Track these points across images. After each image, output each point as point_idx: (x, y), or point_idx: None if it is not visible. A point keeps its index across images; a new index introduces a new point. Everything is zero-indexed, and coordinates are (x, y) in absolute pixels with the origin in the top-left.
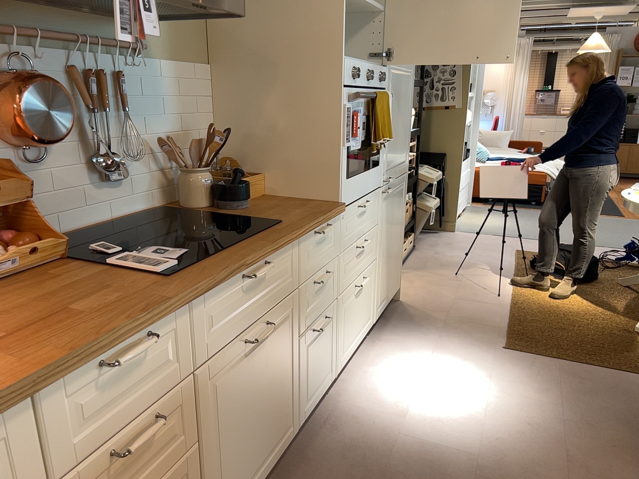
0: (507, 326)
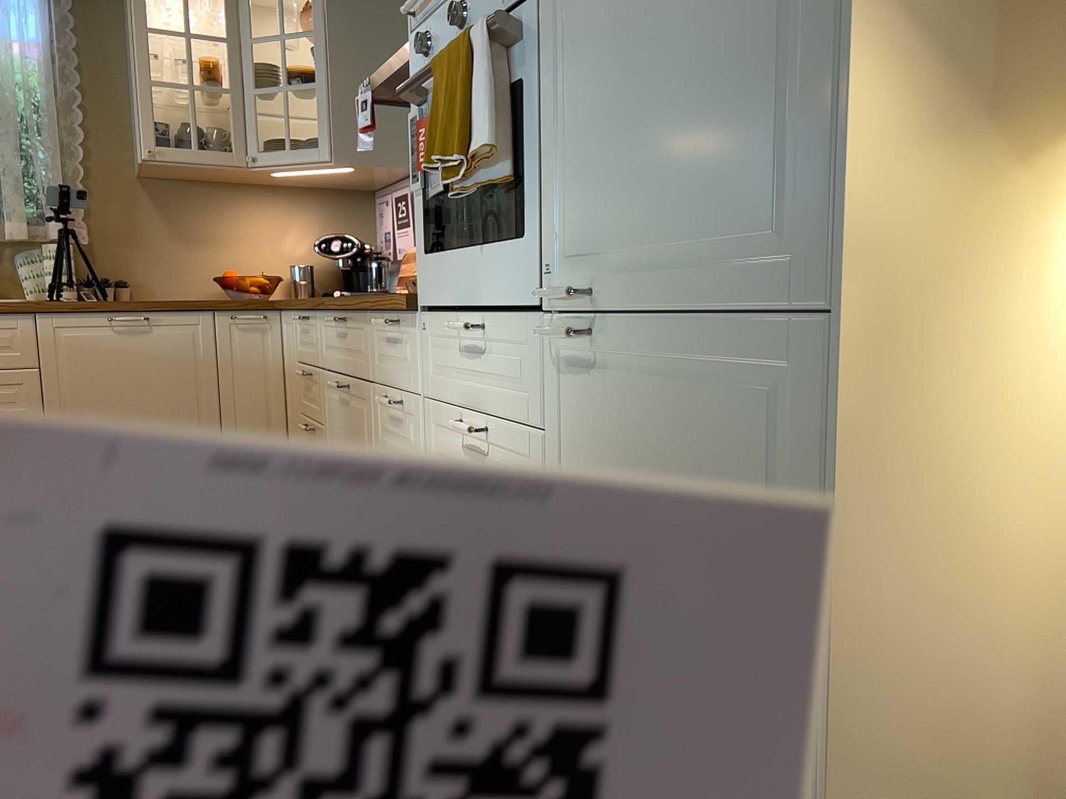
0: None
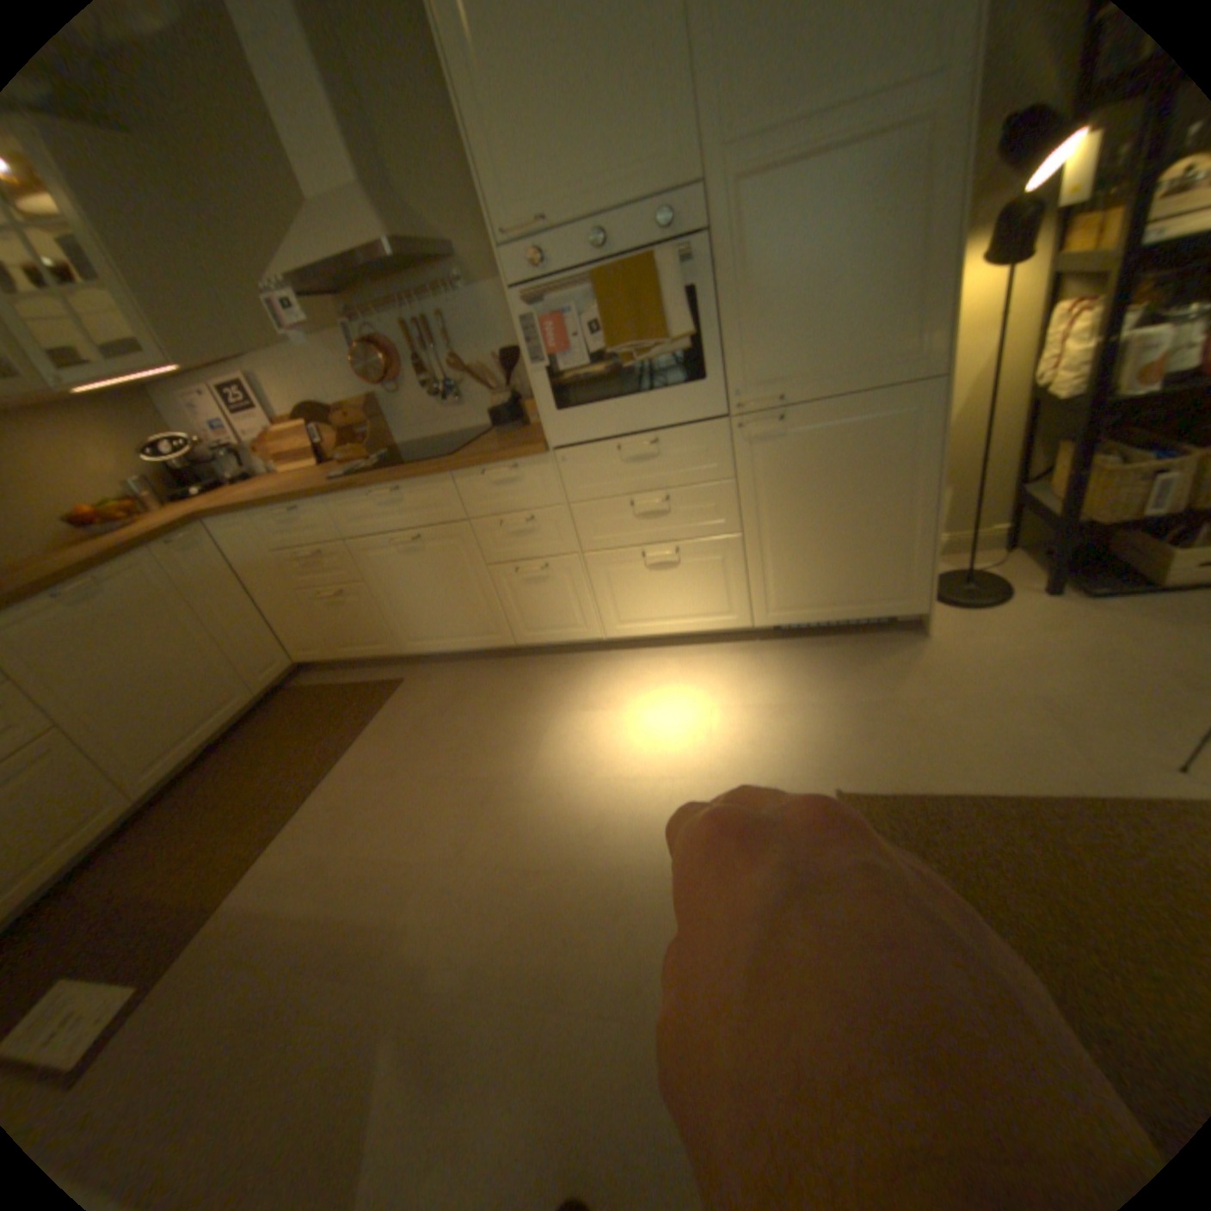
0: (966, 797)
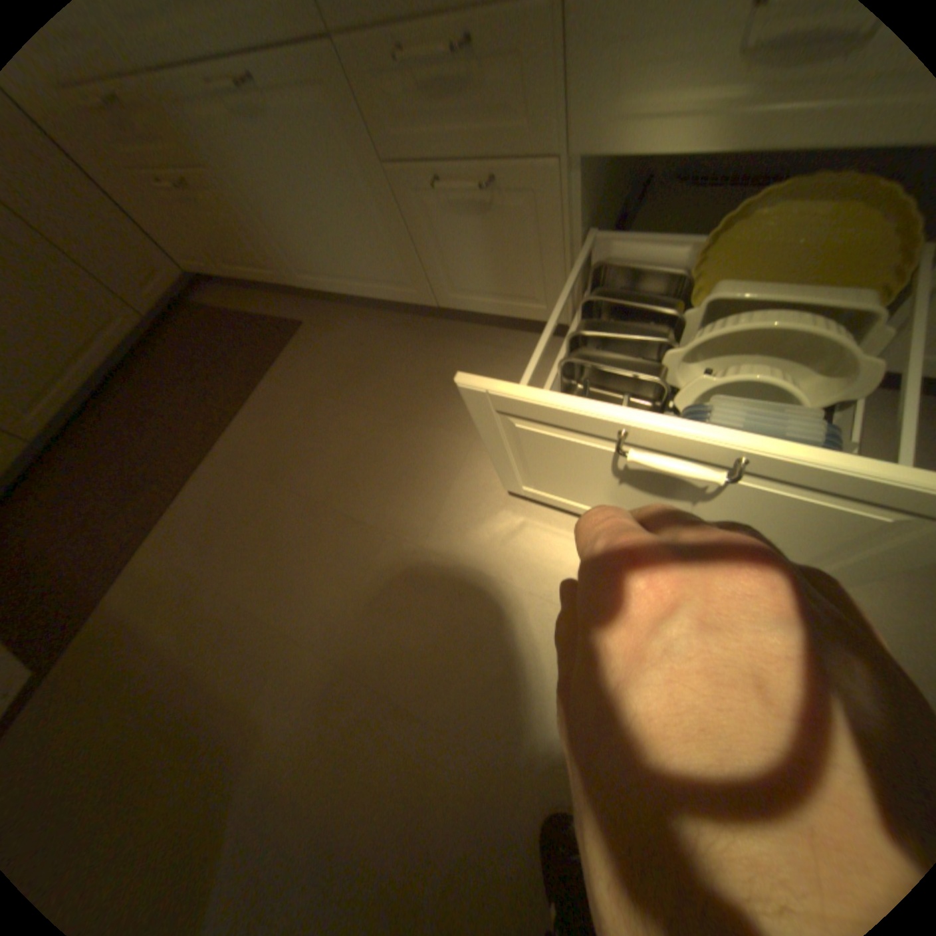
0: None
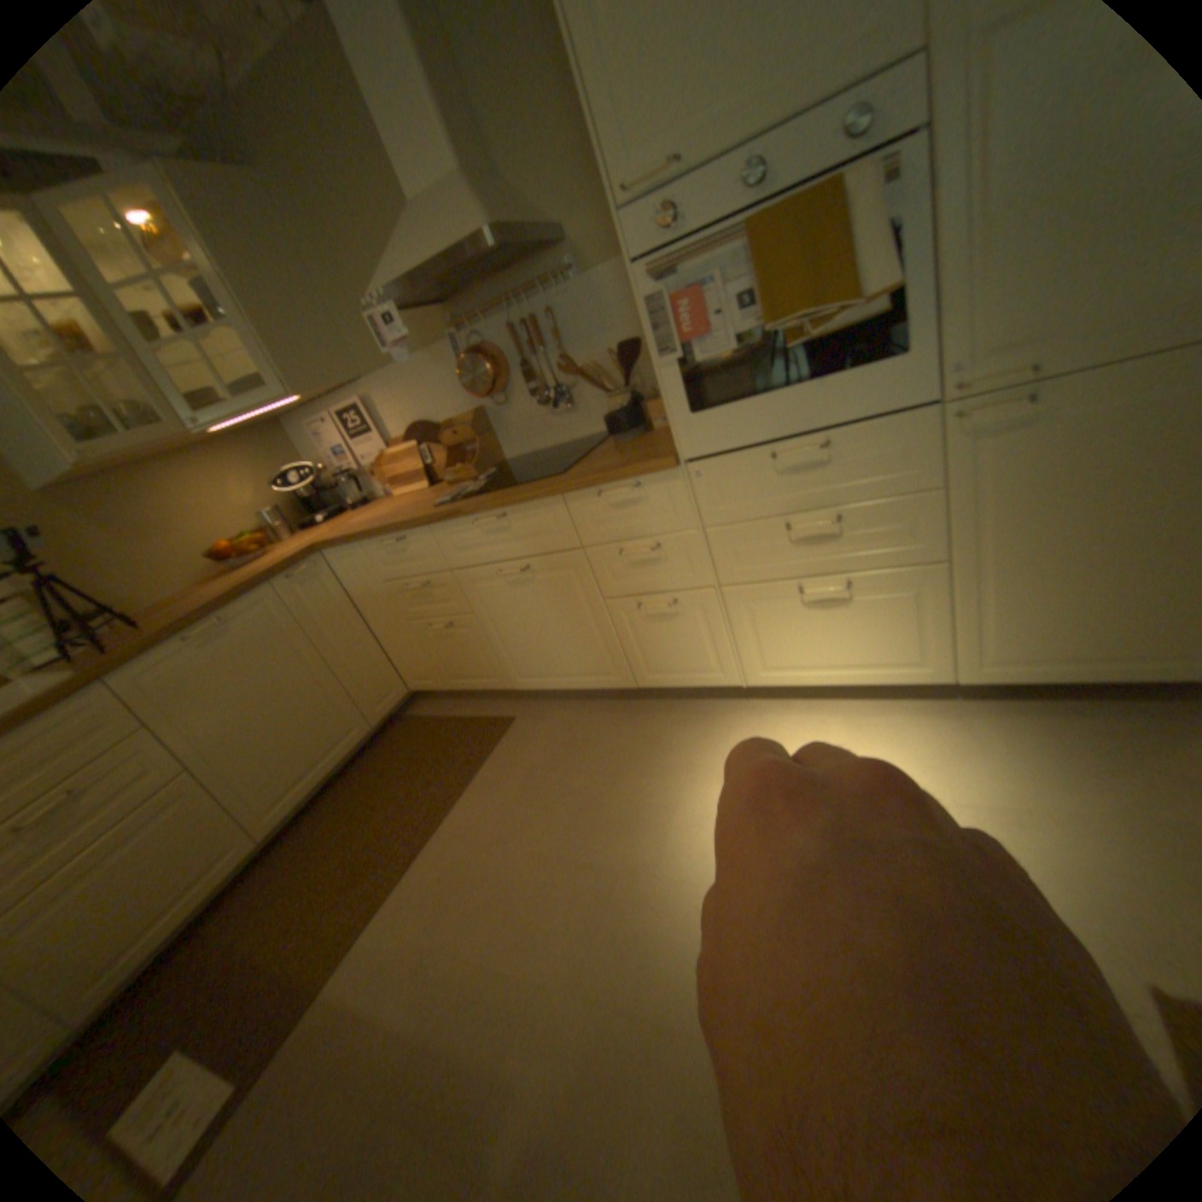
0: None
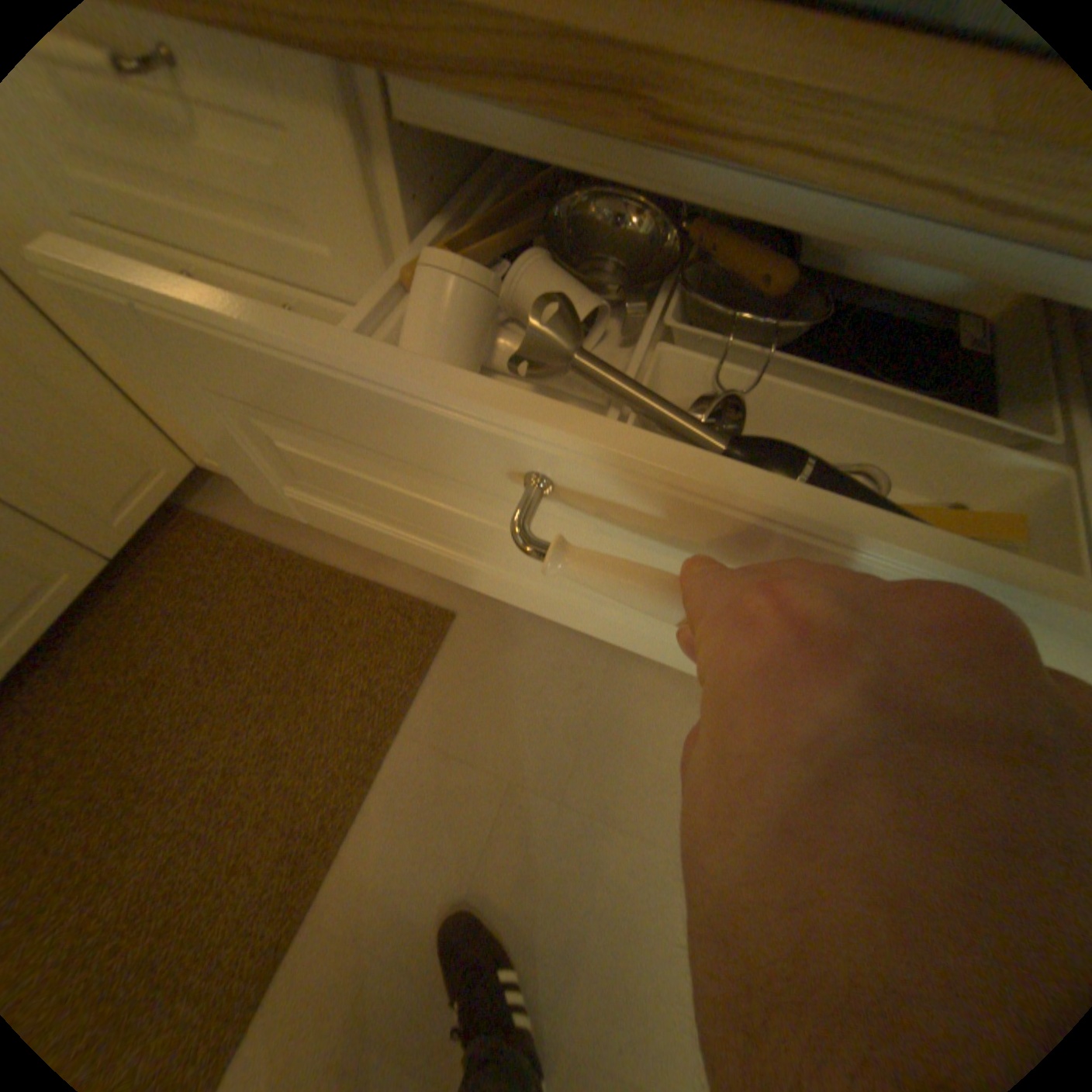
0: None
